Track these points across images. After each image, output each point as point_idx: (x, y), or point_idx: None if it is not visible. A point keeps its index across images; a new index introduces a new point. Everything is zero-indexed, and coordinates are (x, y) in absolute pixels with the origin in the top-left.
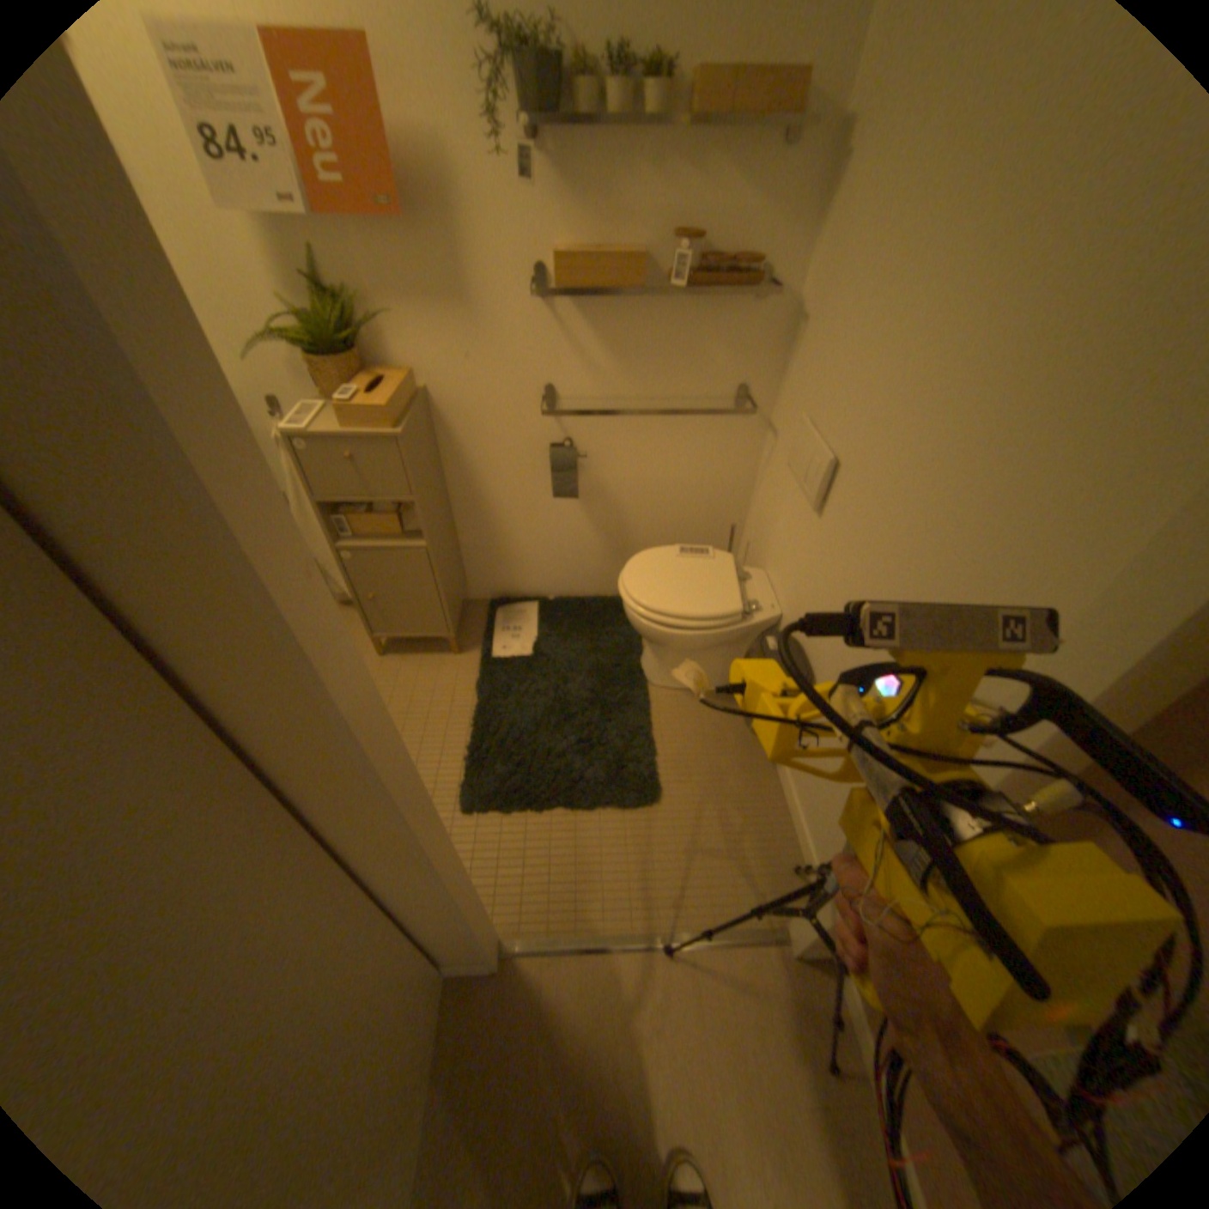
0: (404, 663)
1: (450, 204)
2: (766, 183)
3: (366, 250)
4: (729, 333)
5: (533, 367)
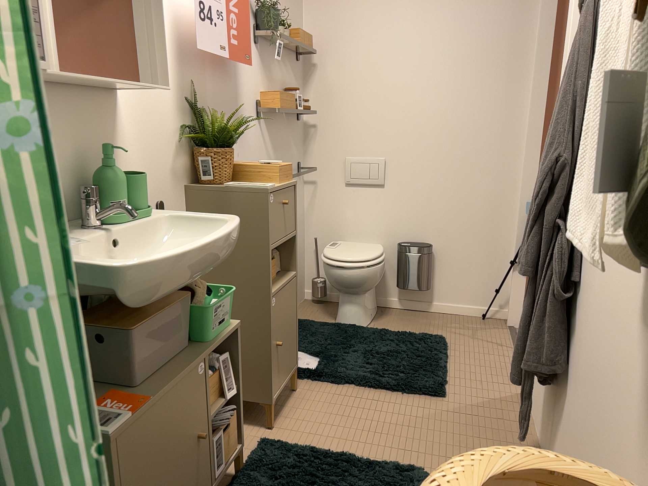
0: (290, 416)
1: (237, 69)
2: (295, 75)
3: (212, 88)
4: (294, 137)
5: (256, 160)
